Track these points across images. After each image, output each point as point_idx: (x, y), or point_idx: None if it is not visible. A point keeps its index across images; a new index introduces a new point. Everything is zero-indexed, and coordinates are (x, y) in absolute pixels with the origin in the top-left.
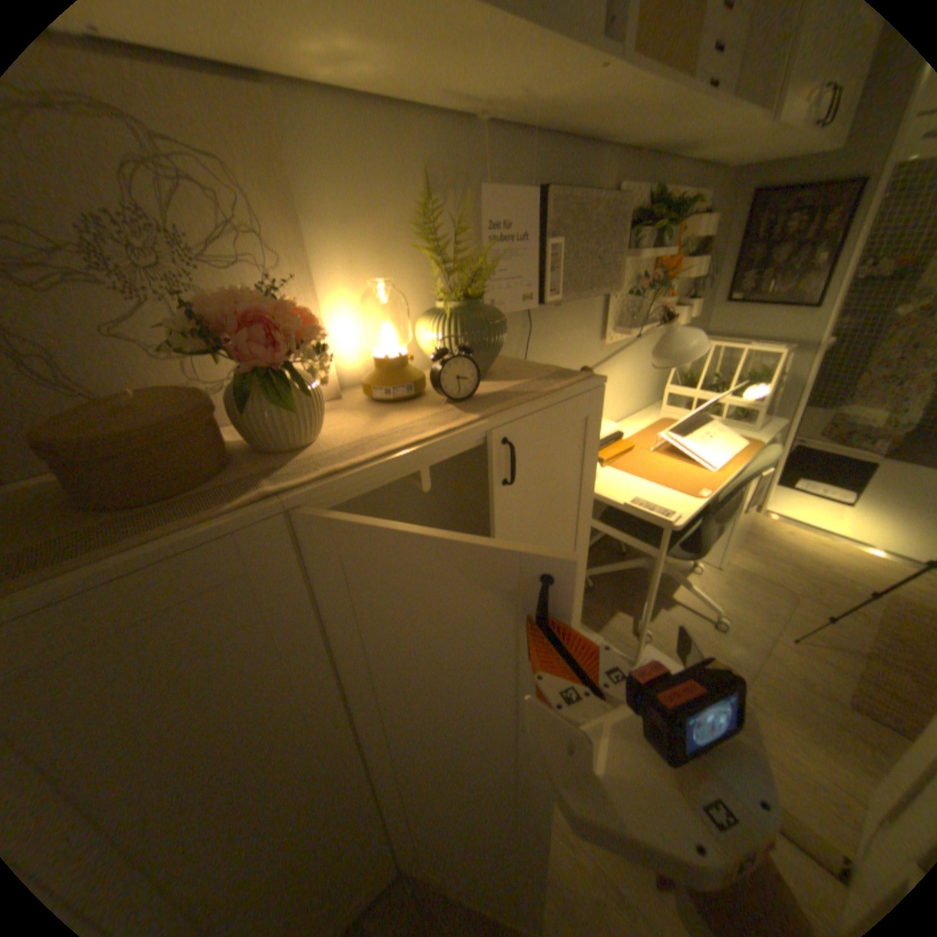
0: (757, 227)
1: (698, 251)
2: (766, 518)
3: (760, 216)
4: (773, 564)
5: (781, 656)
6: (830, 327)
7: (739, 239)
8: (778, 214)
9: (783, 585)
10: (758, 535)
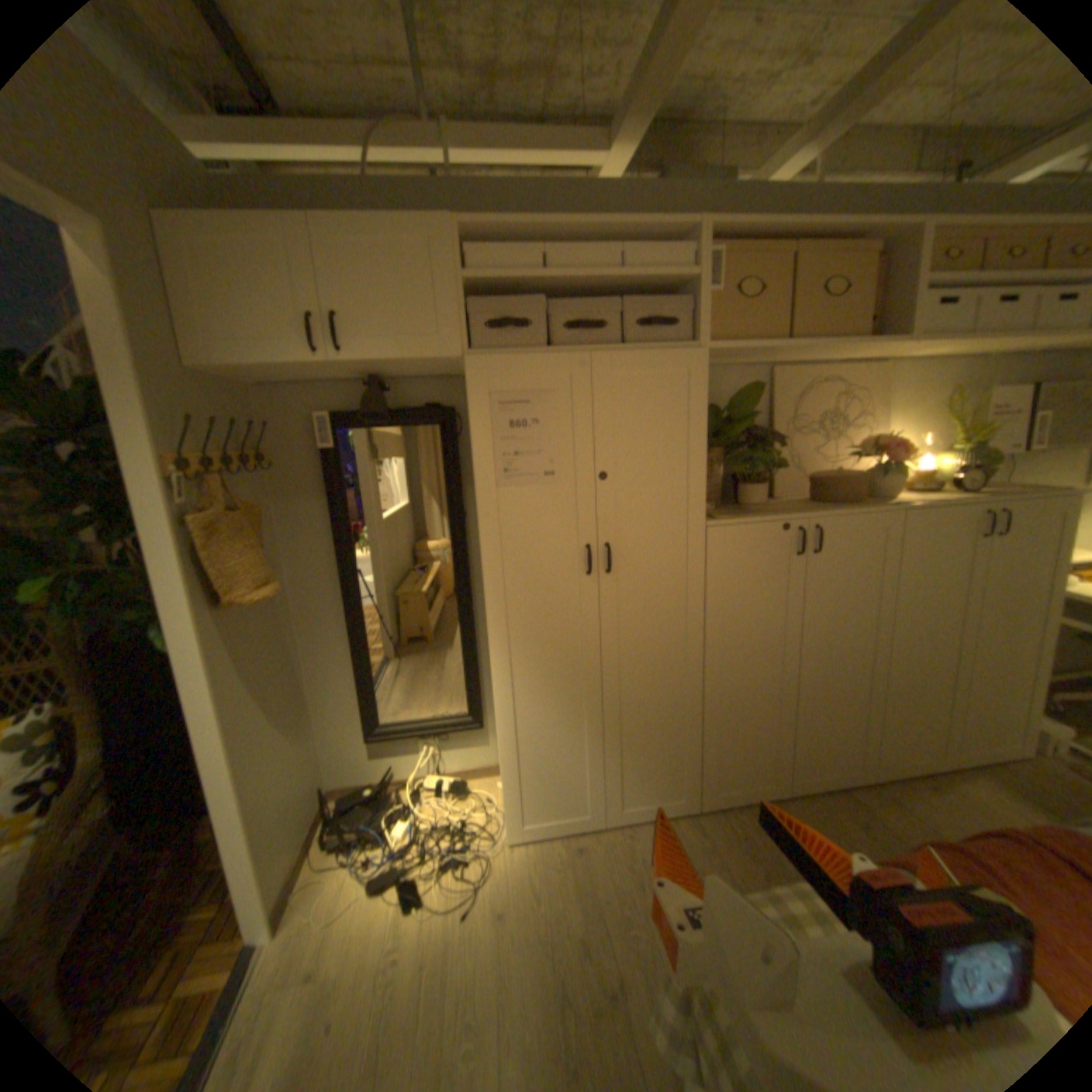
0: None
1: None
2: None
3: None
4: None
5: None
6: None
7: None
8: None
9: None
10: None
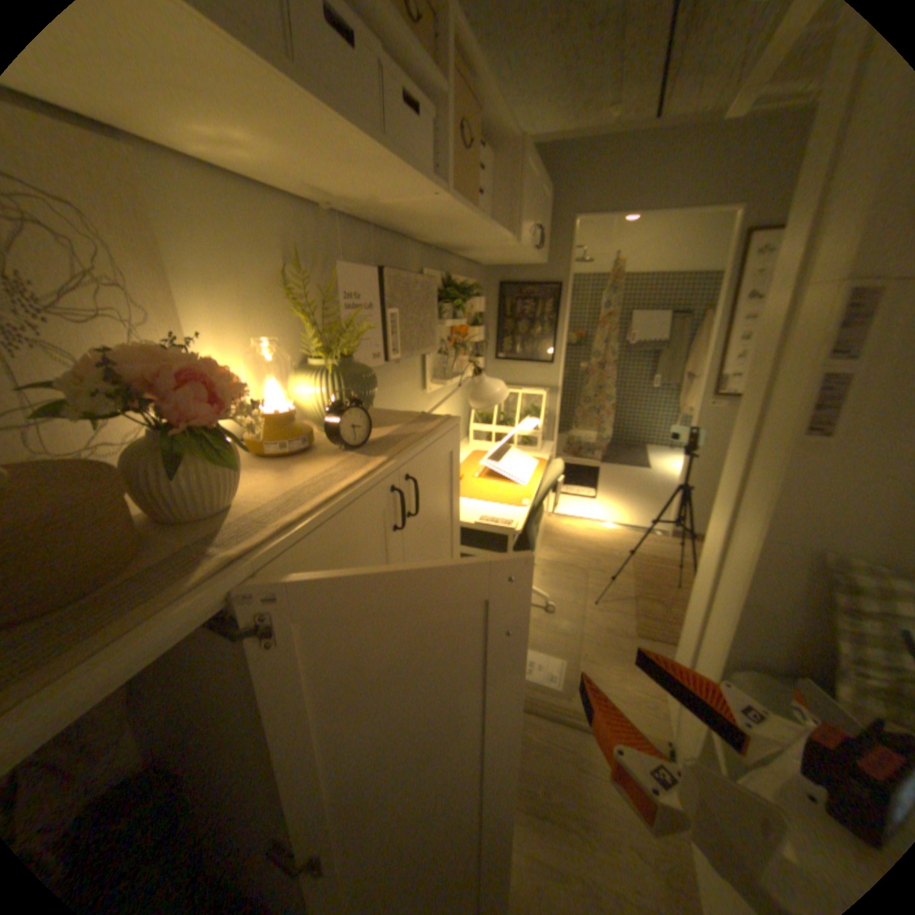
0: (504, 308)
1: (475, 322)
2: (549, 518)
3: (505, 300)
4: (564, 551)
5: (589, 616)
6: (560, 376)
7: (494, 315)
8: (516, 300)
9: (574, 564)
10: (548, 532)
